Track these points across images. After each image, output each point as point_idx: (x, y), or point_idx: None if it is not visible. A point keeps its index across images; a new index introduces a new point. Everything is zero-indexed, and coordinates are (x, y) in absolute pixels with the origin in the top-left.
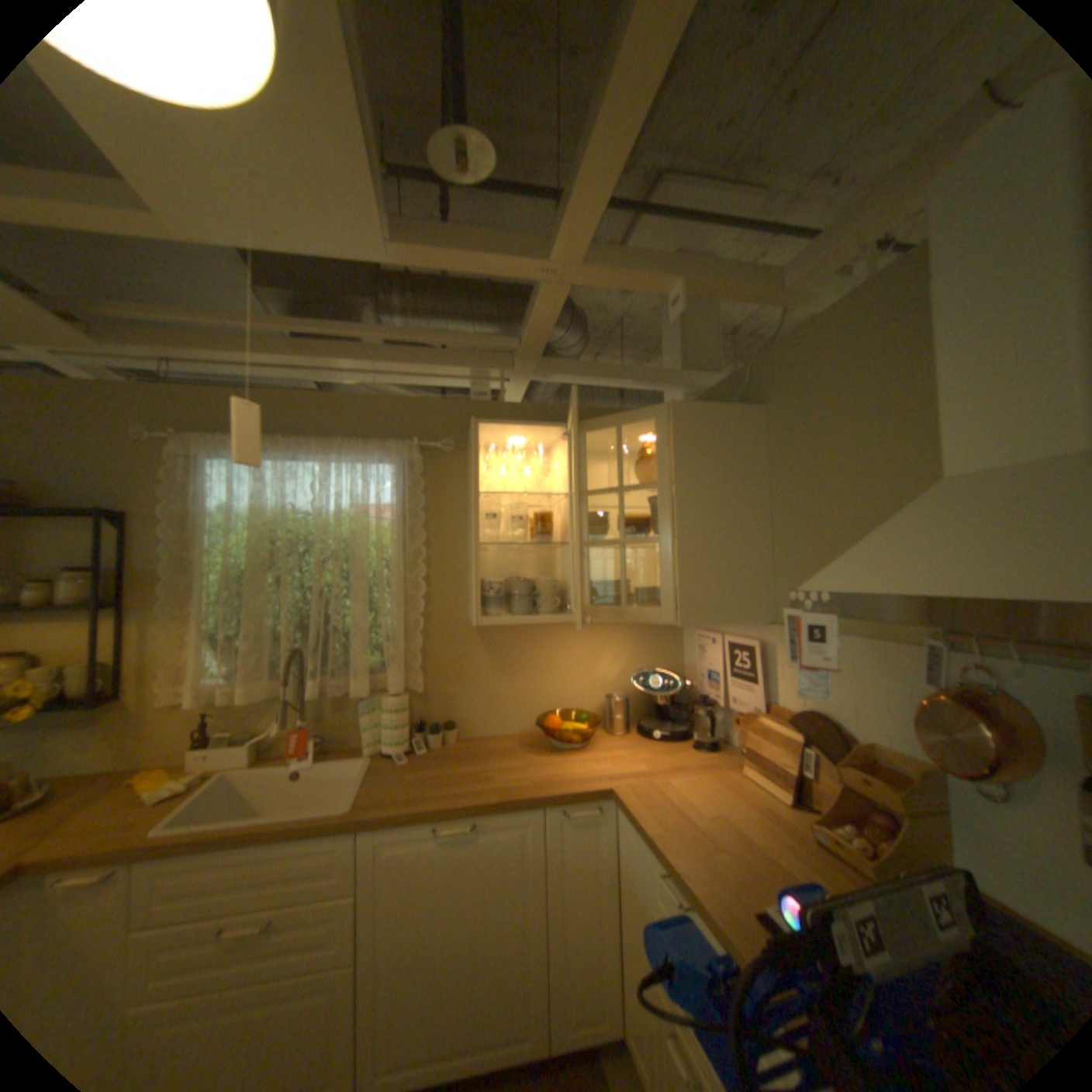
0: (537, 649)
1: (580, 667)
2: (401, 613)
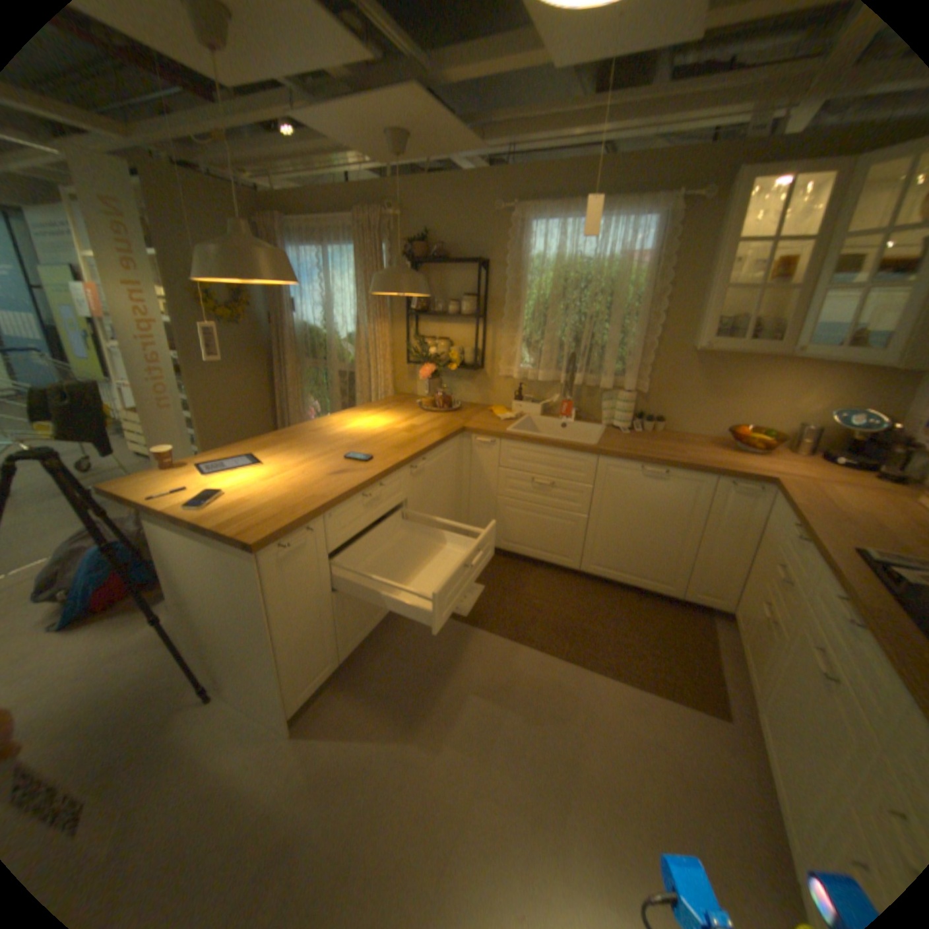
0: (748, 377)
1: (785, 397)
2: (643, 336)
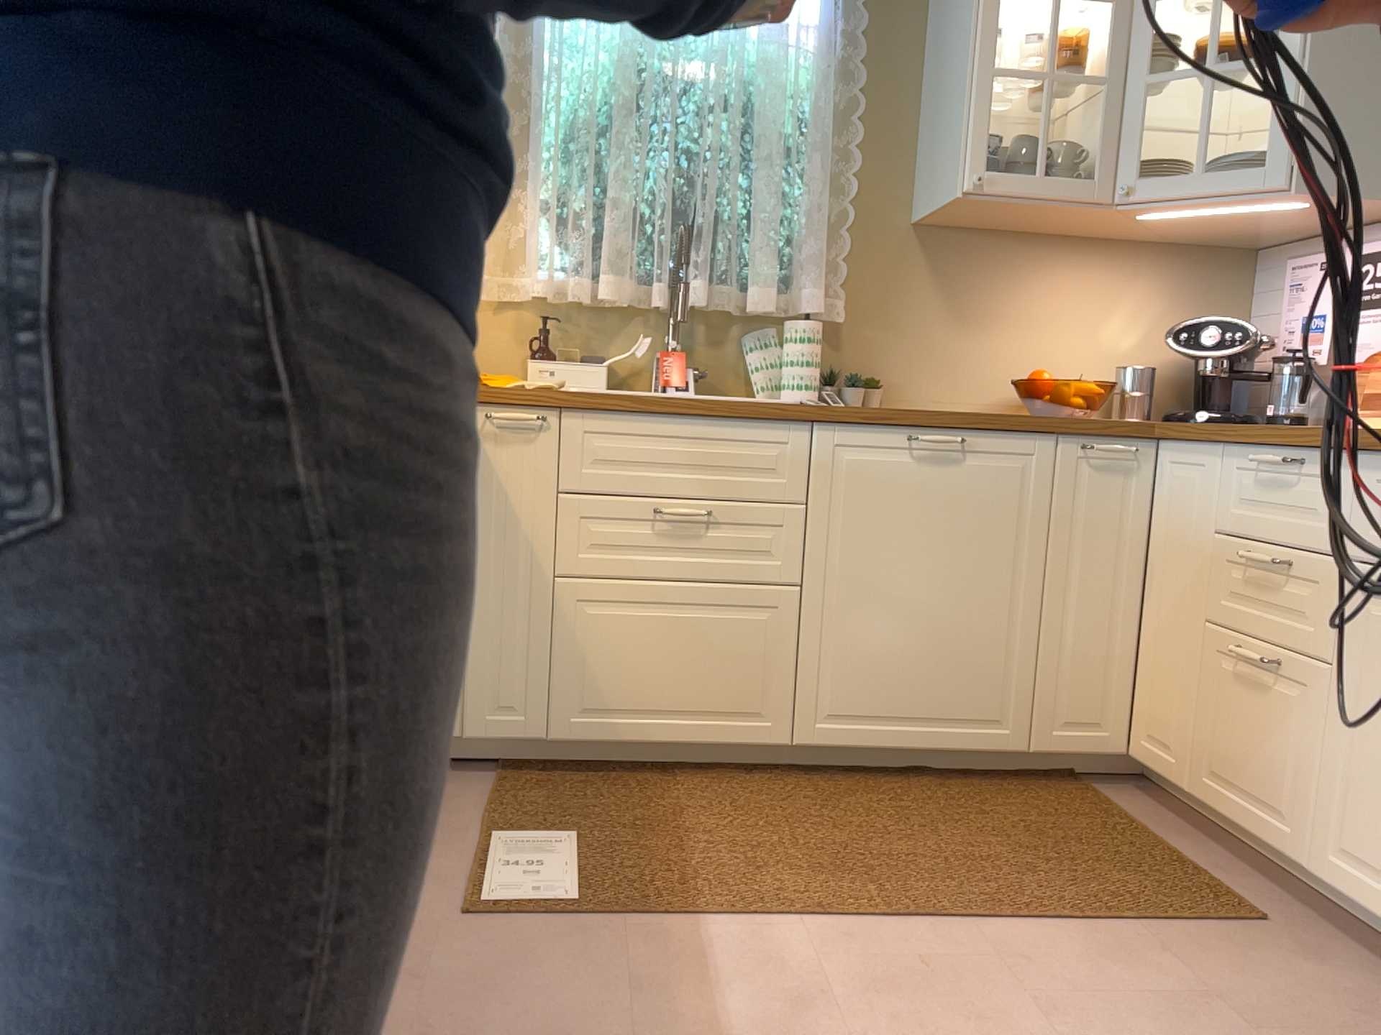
0: (1013, 282)
1: (1076, 321)
2: (820, 196)
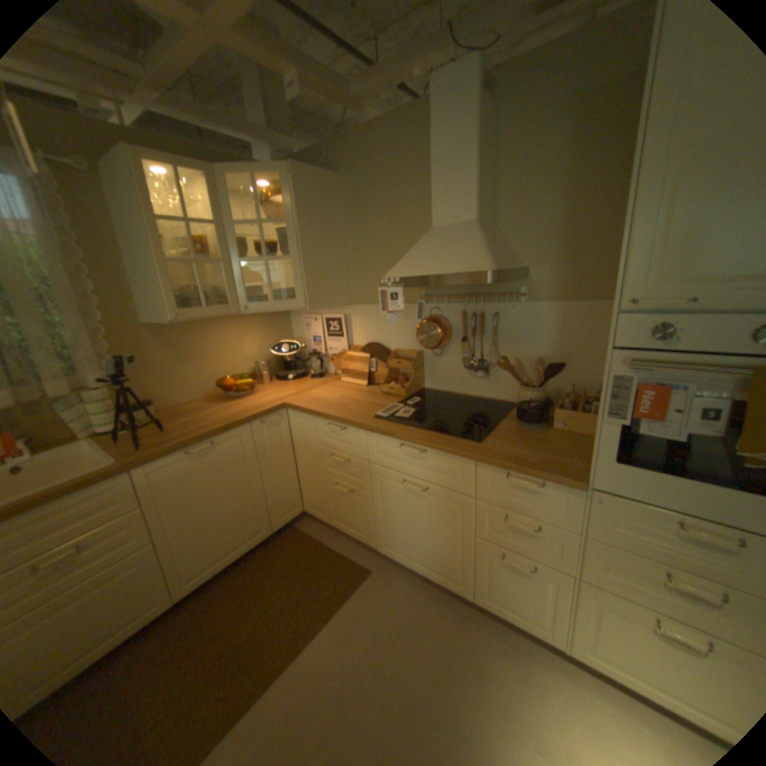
0: (200, 340)
1: (231, 348)
2: (74, 324)
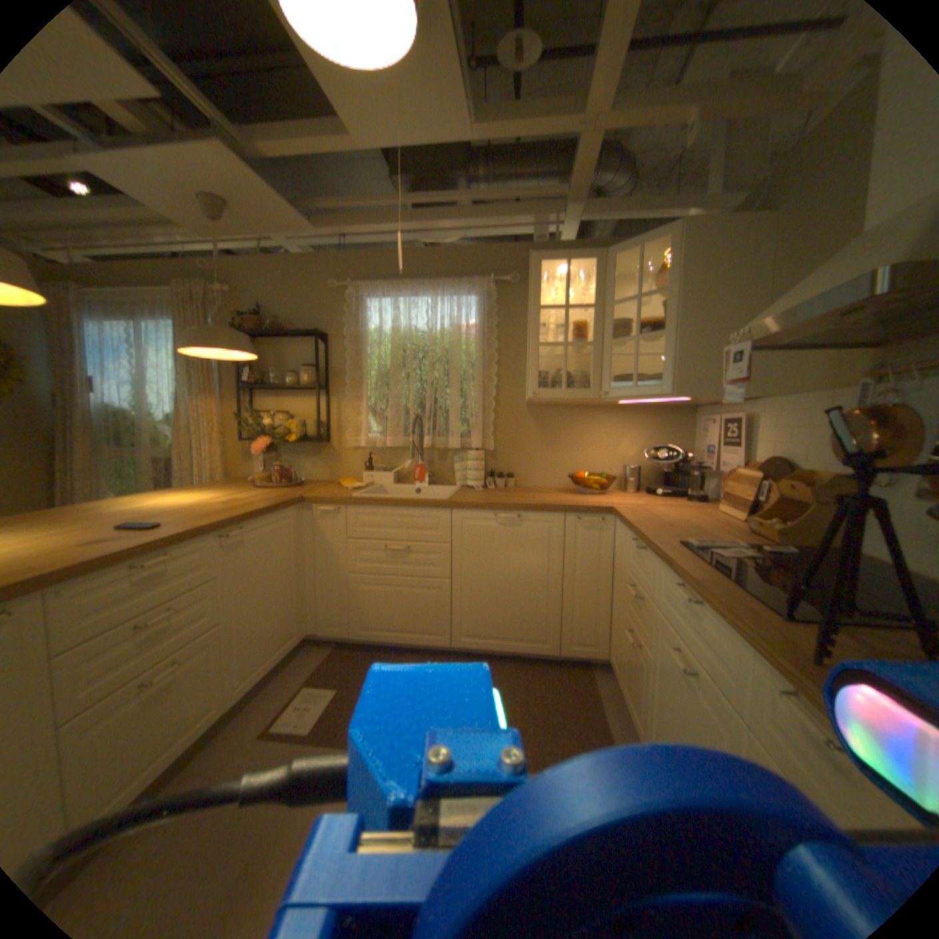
0: (573, 429)
1: (605, 445)
2: (480, 398)
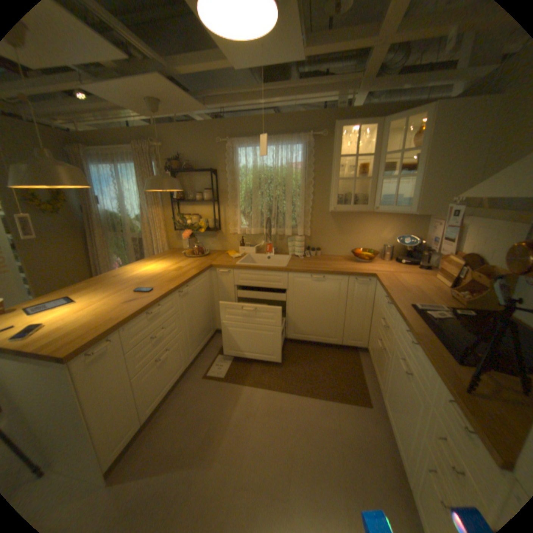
0: (356, 223)
1: (374, 232)
2: (303, 207)
